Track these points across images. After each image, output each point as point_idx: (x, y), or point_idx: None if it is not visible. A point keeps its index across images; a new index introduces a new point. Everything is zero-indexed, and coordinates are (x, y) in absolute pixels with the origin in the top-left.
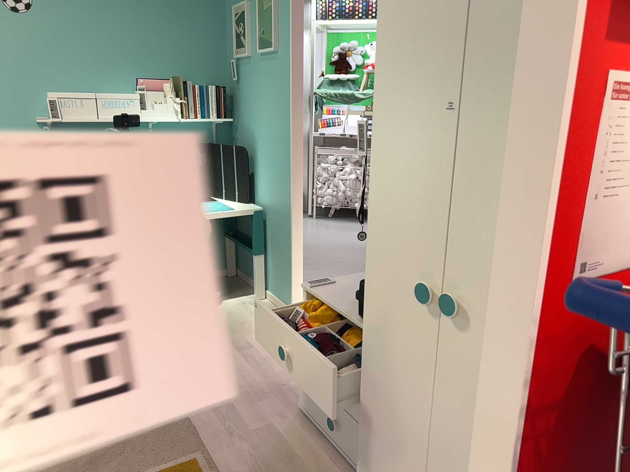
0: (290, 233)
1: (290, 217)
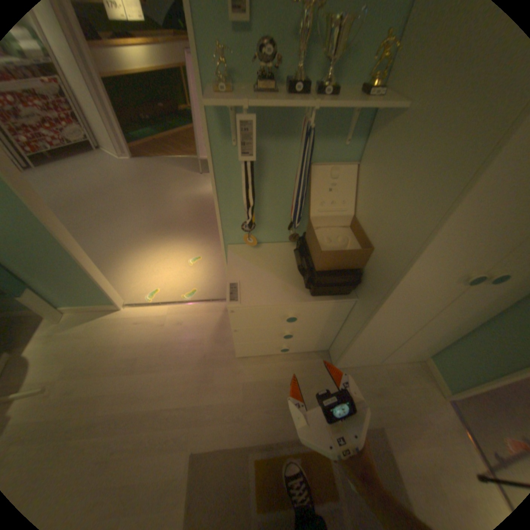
0: (68, 255)
1: (55, 241)
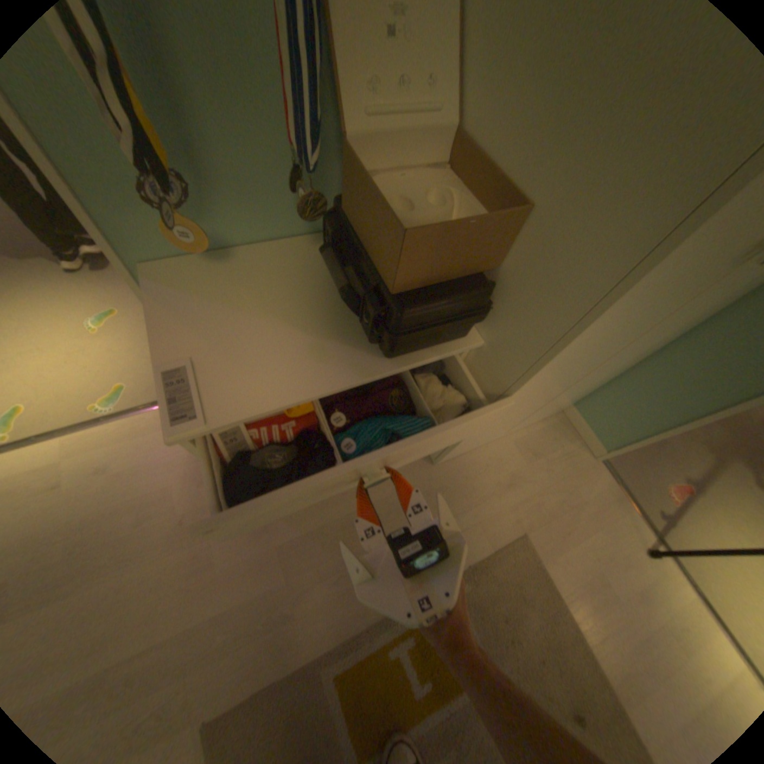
0: None
1: None
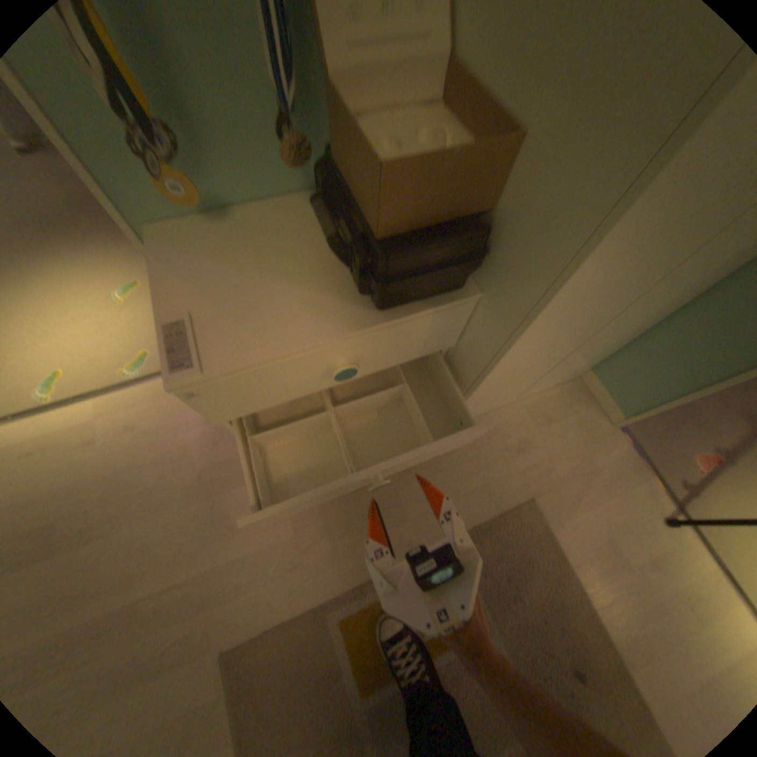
0: None
1: None
